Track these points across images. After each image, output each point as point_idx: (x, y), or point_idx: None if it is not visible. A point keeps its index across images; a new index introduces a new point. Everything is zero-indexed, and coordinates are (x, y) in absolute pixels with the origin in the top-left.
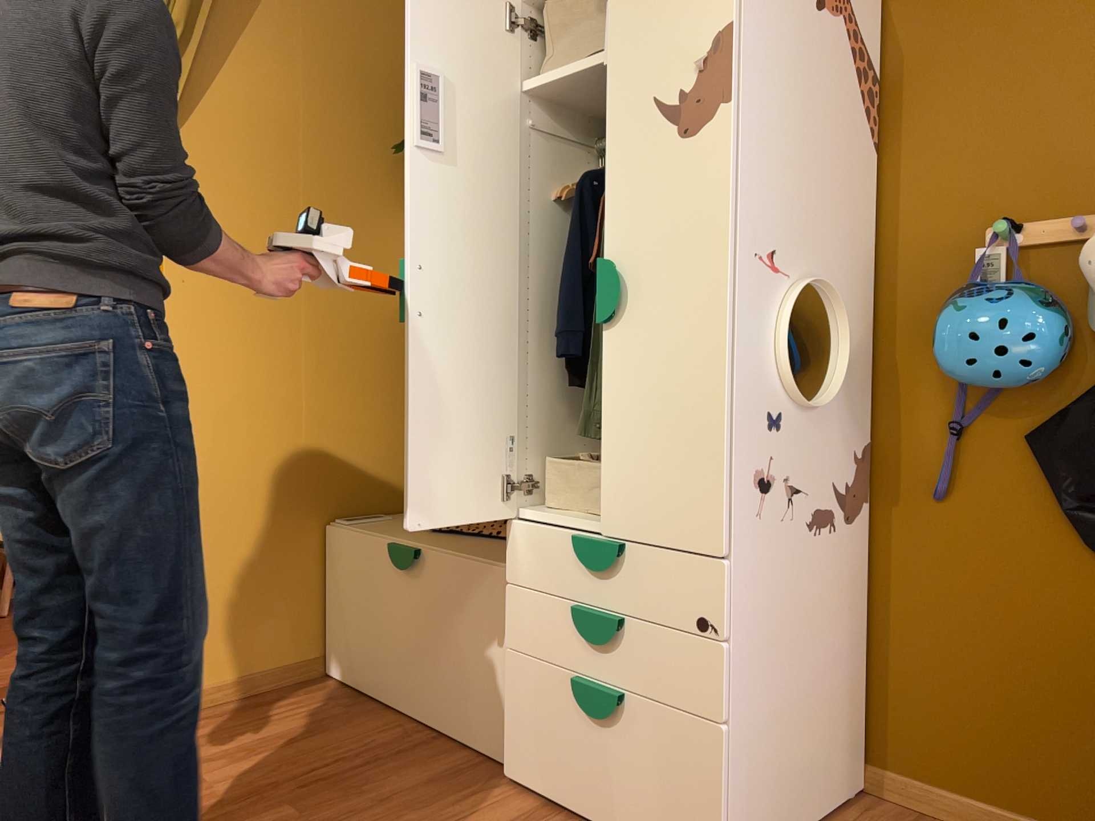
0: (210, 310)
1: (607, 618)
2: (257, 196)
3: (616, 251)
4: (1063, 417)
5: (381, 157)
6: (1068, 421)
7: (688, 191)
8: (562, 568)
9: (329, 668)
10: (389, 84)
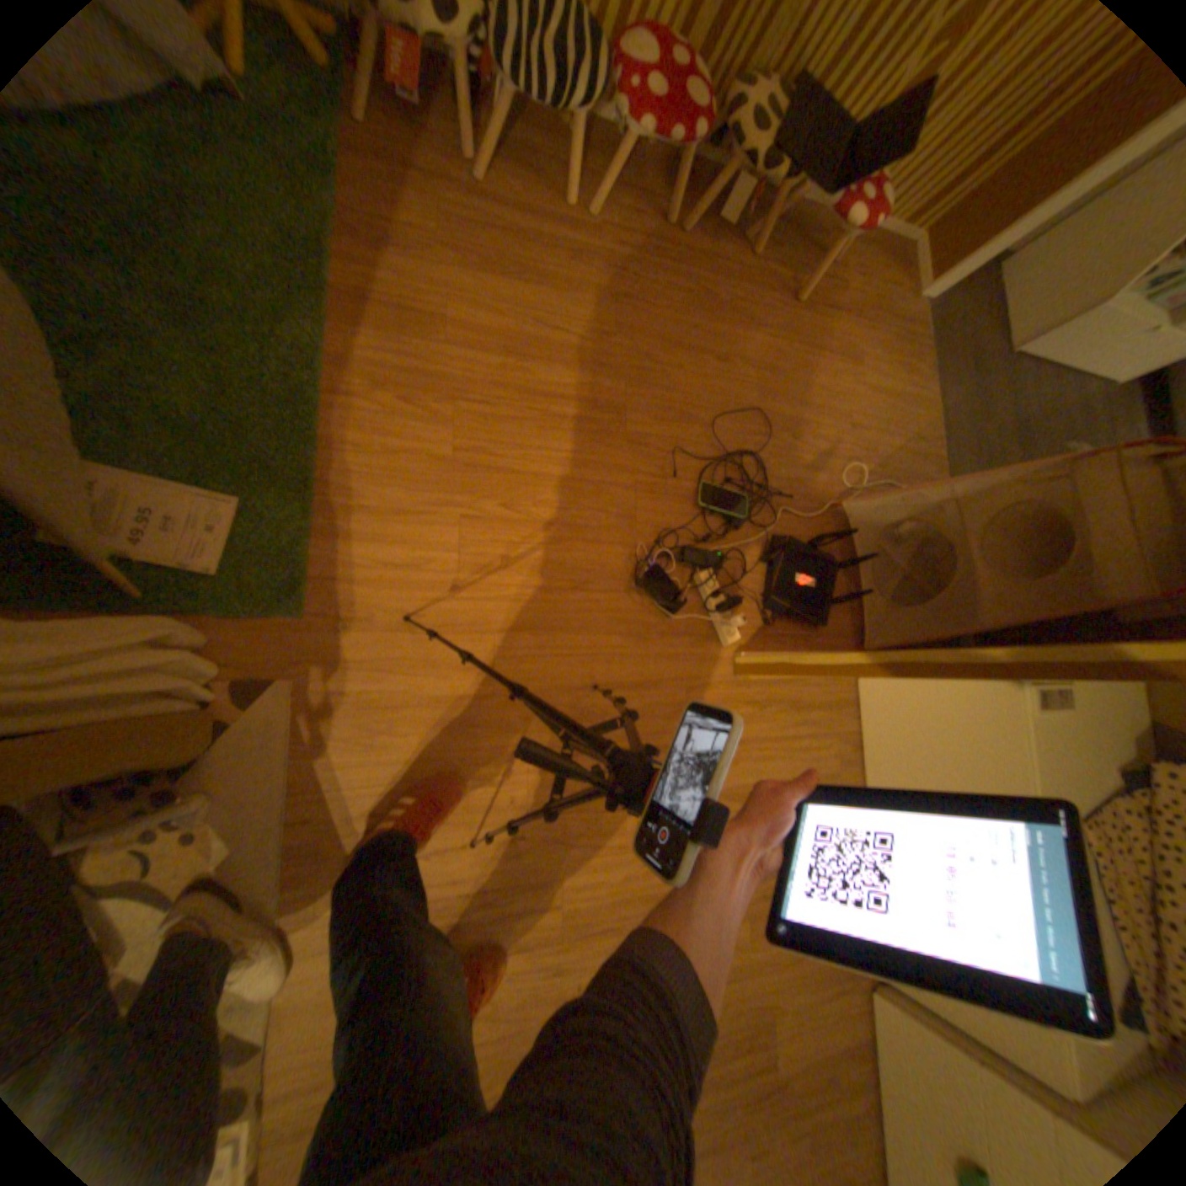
0: None
1: None
2: None
3: None
4: None
5: None
6: None
7: None
8: None
9: (866, 690)
10: None
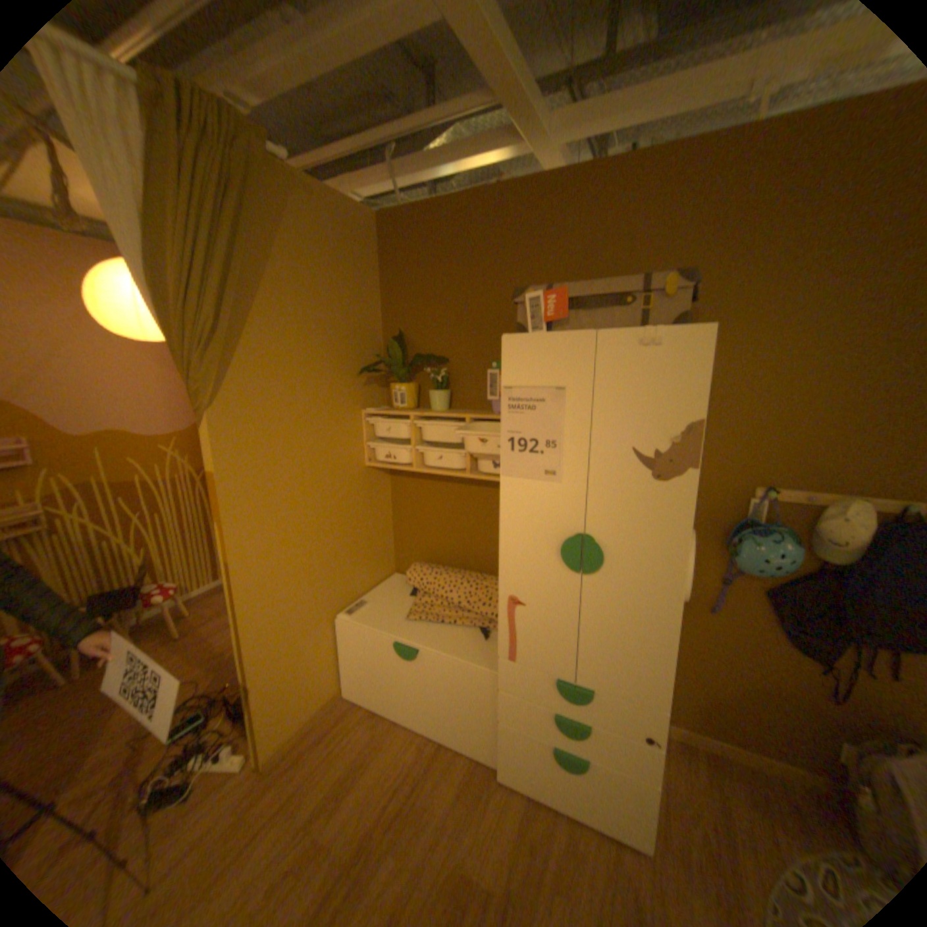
0: (253, 520)
1: (582, 728)
2: (273, 429)
3: (594, 533)
4: (792, 590)
5: (343, 377)
6: (795, 593)
7: (658, 514)
8: (544, 693)
9: (346, 696)
10: (344, 324)
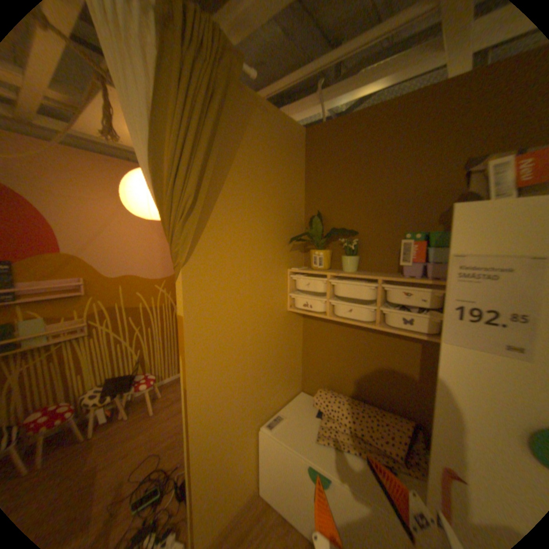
0: (208, 353)
1: None
2: (228, 282)
3: None
4: None
5: (277, 244)
6: None
7: None
8: None
9: (263, 494)
10: (280, 206)
